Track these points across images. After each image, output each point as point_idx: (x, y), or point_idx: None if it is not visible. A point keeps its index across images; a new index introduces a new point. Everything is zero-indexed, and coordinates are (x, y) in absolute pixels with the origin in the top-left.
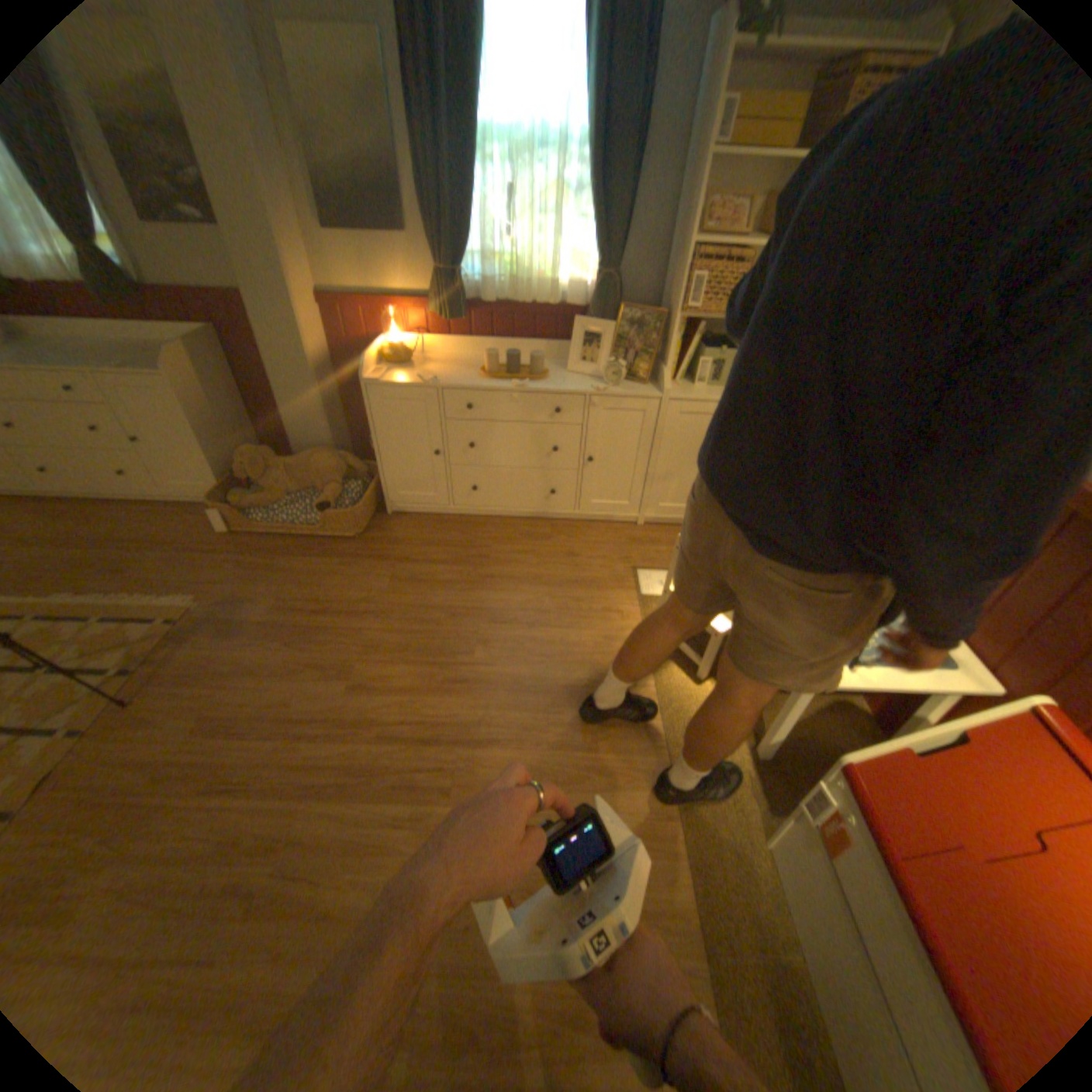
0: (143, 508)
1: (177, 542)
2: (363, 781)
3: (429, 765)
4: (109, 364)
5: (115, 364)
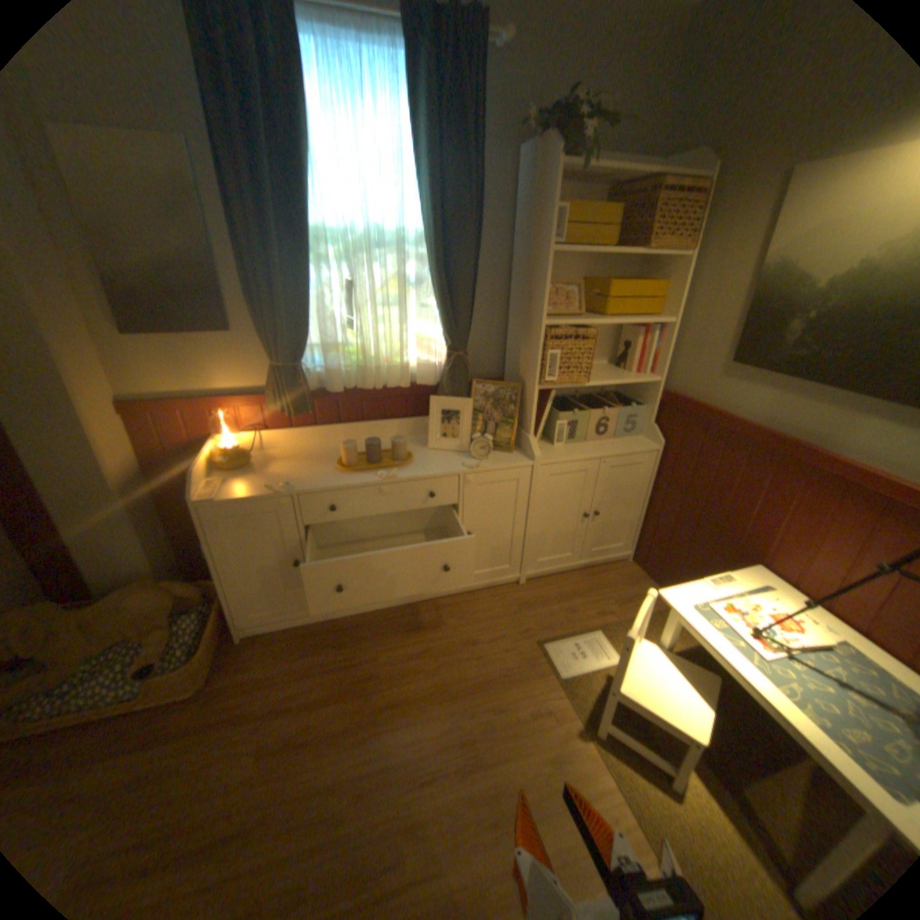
0: None
1: None
2: None
3: None
4: None
5: None
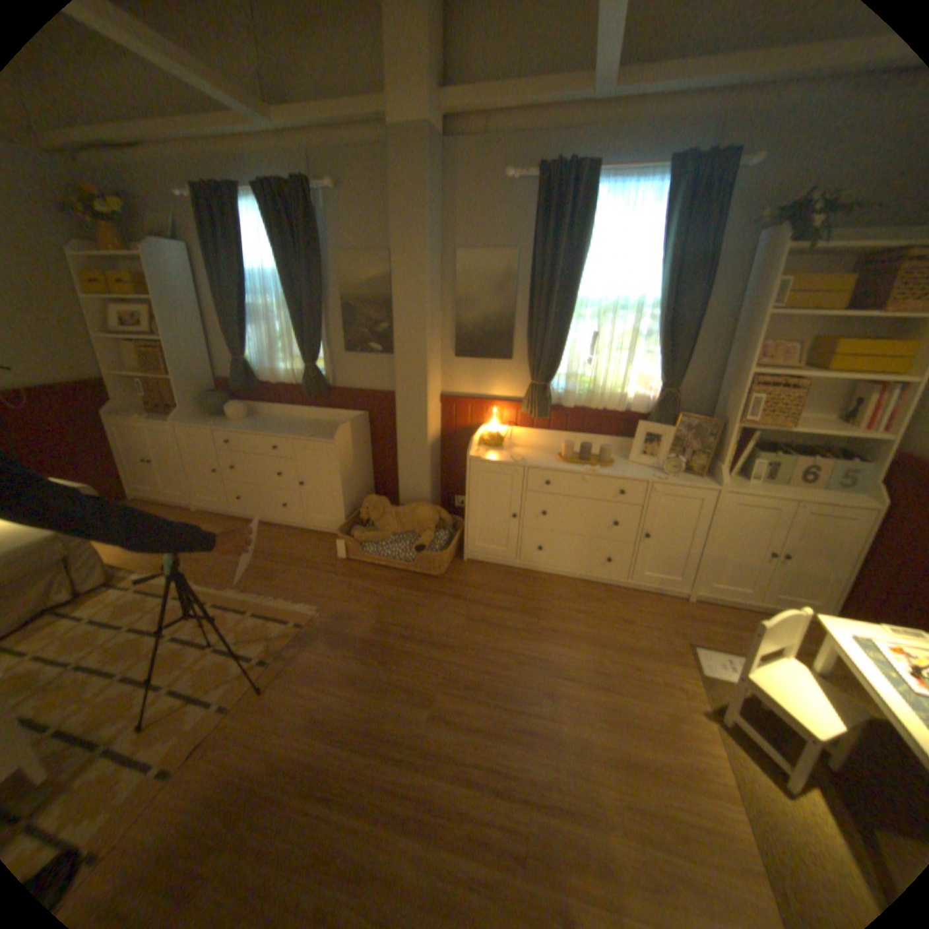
0: (291, 532)
1: (310, 561)
2: (442, 823)
3: (503, 822)
4: (304, 434)
5: (308, 434)
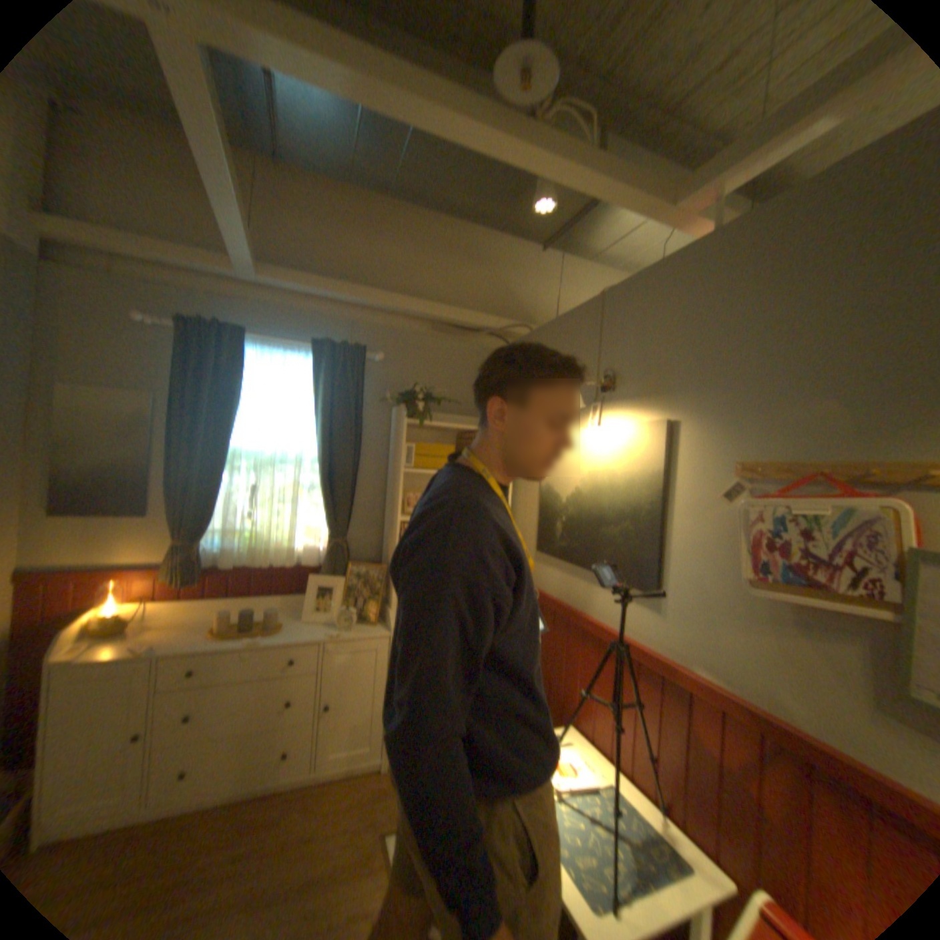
0: None
1: None
2: None
3: None
4: None
5: None
